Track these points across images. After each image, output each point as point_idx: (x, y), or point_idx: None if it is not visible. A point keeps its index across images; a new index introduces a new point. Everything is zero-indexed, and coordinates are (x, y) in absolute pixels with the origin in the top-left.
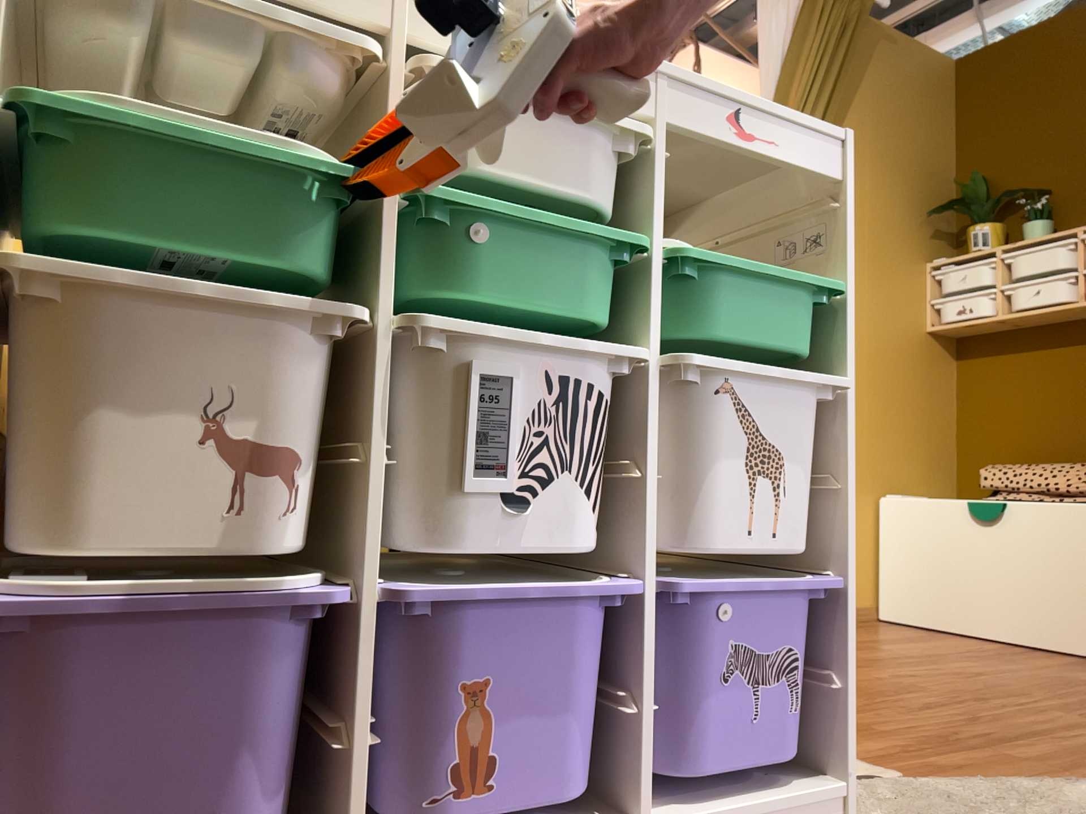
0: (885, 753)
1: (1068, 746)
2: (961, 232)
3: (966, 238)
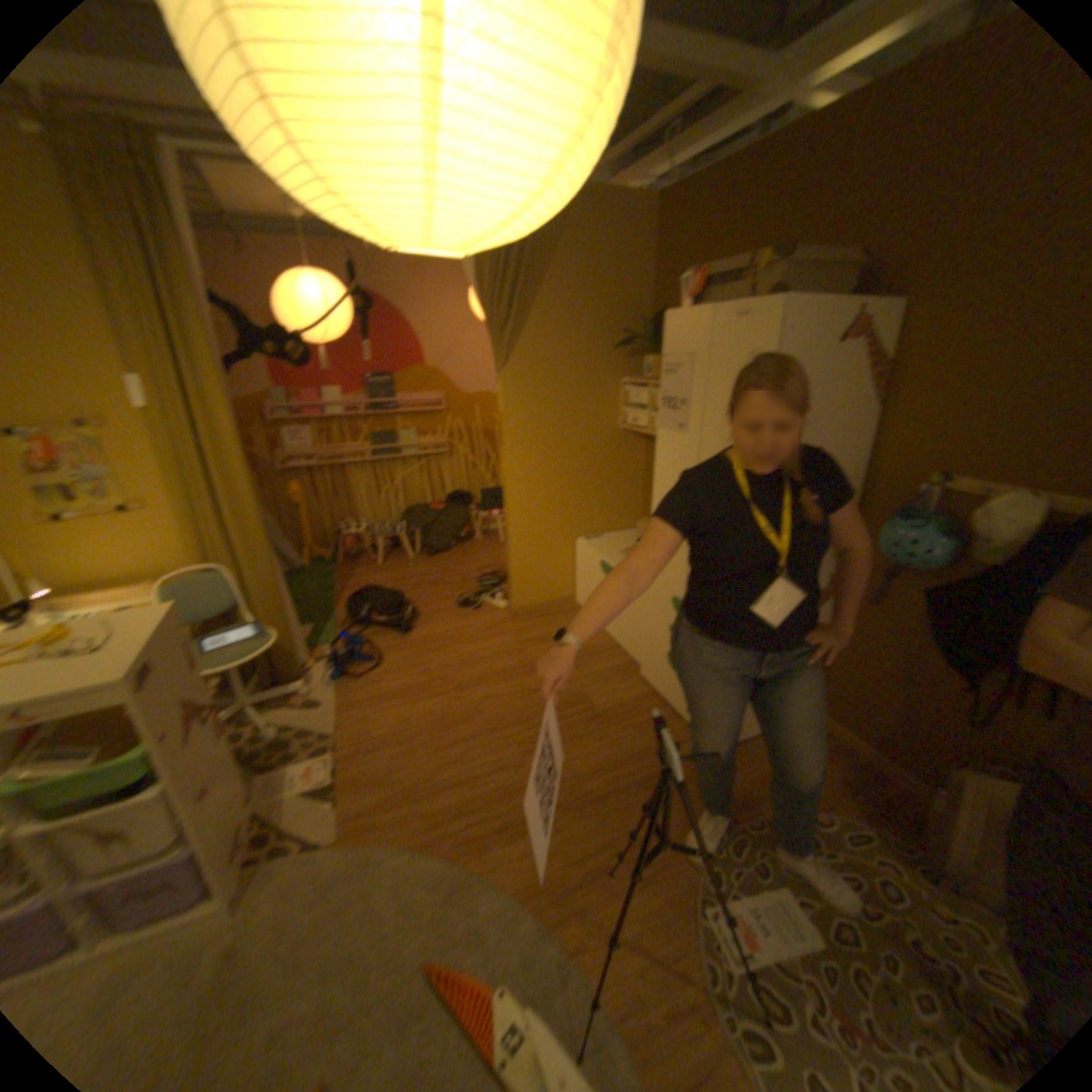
0: (353, 822)
1: (458, 809)
2: (644, 359)
3: (645, 365)
